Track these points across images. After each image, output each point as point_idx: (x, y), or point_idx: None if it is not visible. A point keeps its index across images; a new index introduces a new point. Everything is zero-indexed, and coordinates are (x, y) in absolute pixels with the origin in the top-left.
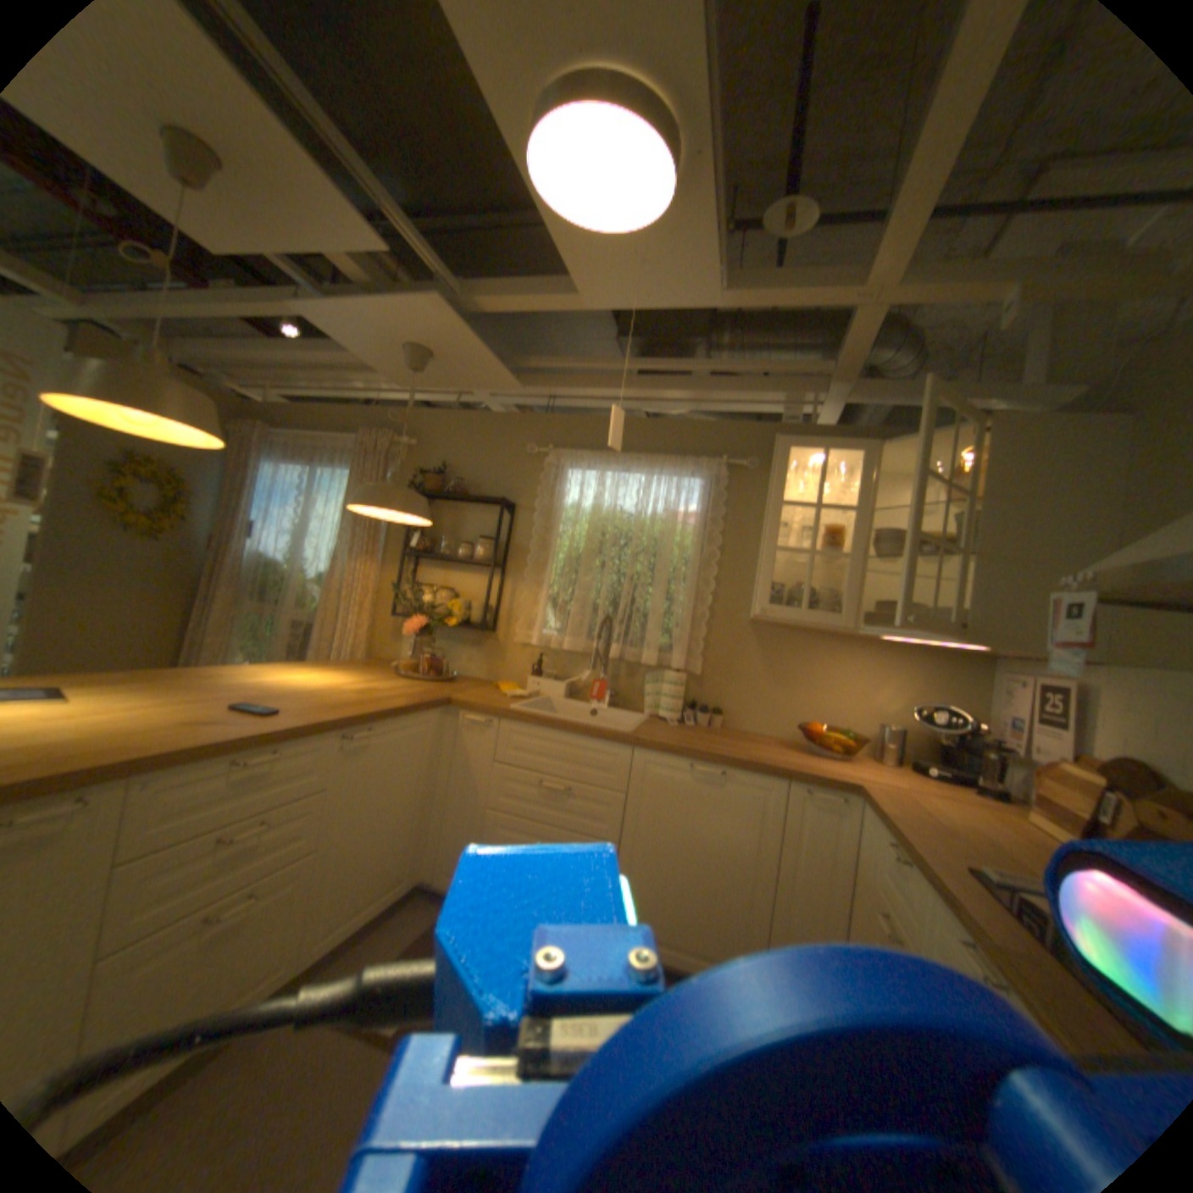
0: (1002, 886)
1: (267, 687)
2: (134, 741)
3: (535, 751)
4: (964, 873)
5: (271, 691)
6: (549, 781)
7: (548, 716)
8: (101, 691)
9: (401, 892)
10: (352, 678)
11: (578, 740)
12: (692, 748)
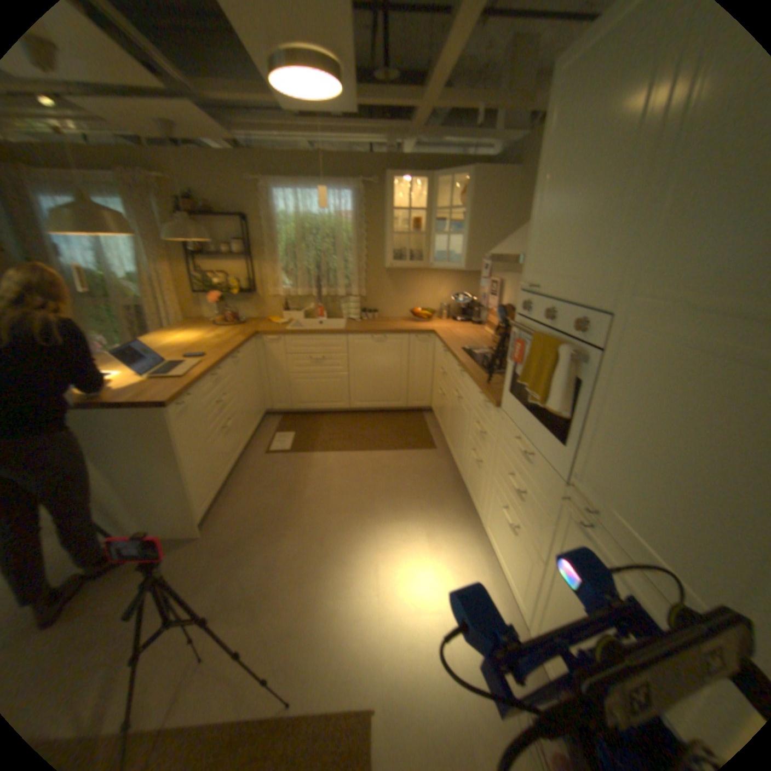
0: (469, 350)
1: (176, 346)
2: (180, 375)
3: (305, 346)
4: (460, 350)
5: (181, 347)
6: (314, 357)
7: (307, 330)
8: (118, 364)
9: (264, 414)
10: (201, 333)
11: (324, 337)
12: (371, 330)
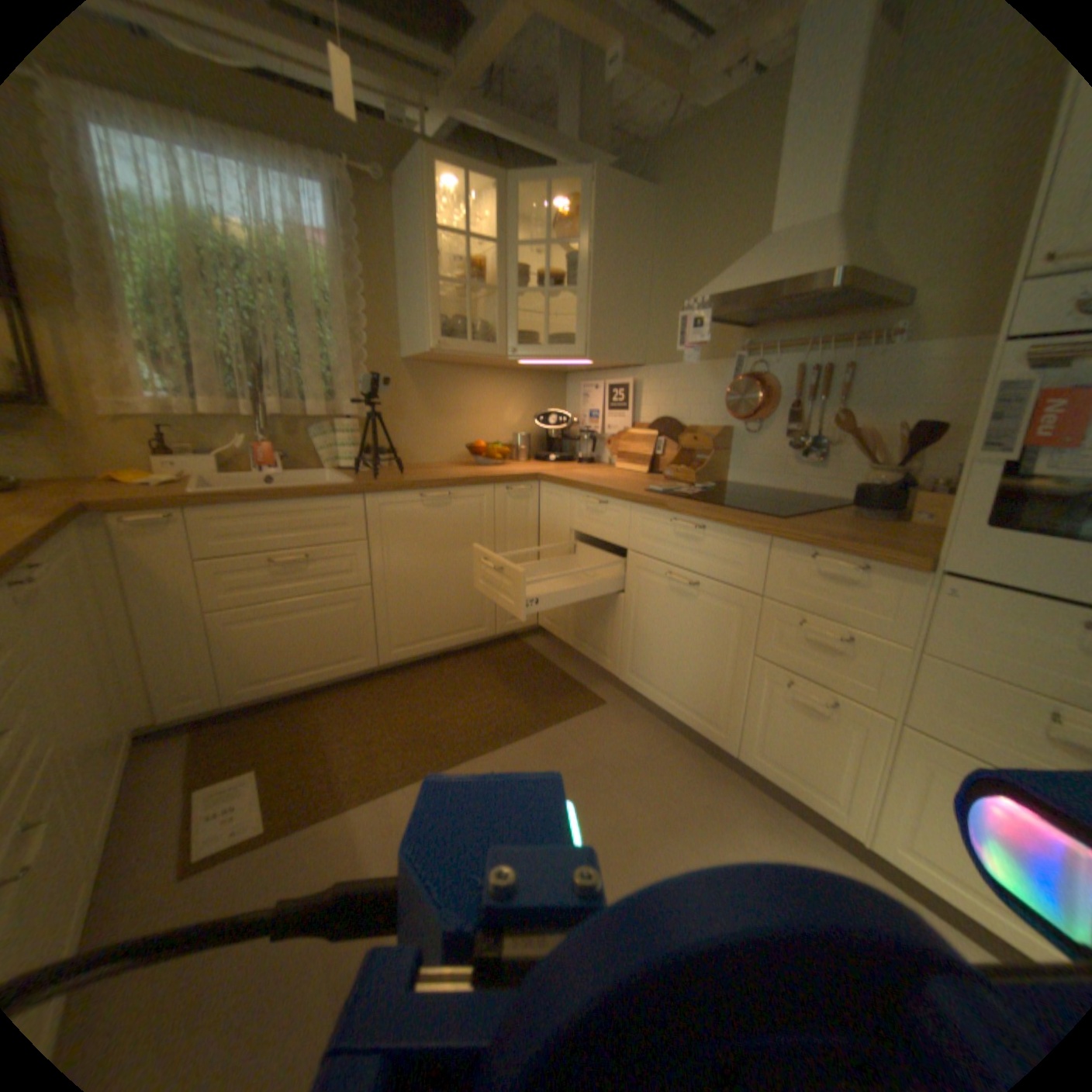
0: (660, 490)
1: None
2: None
3: (246, 530)
4: (642, 491)
5: None
6: (276, 555)
7: (247, 489)
8: None
9: (123, 747)
10: None
11: (299, 504)
12: (413, 479)
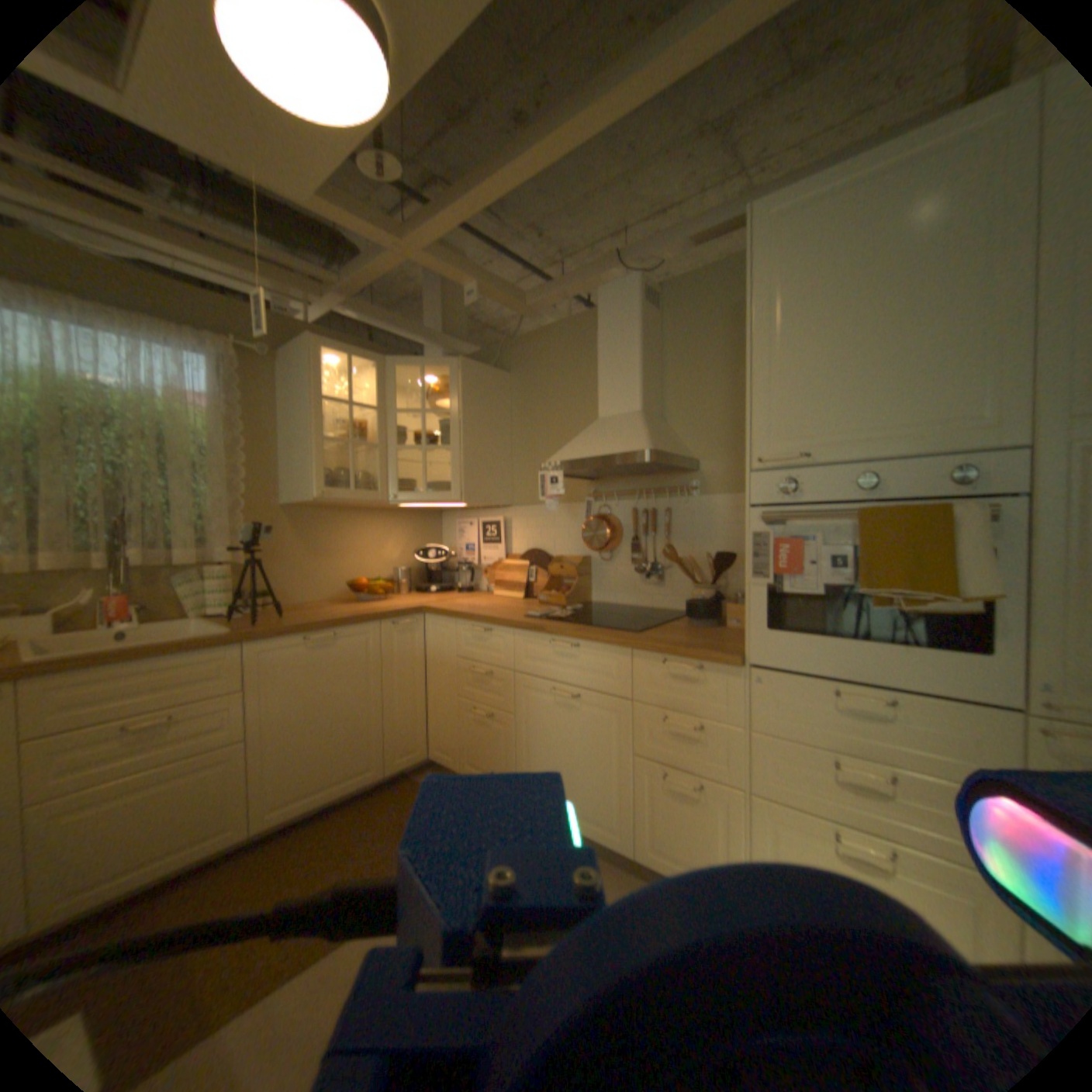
0: (538, 616)
1: None
2: None
3: (99, 700)
4: (523, 618)
5: None
6: (132, 724)
7: (104, 653)
8: None
9: None
10: None
11: (167, 663)
12: (297, 624)
